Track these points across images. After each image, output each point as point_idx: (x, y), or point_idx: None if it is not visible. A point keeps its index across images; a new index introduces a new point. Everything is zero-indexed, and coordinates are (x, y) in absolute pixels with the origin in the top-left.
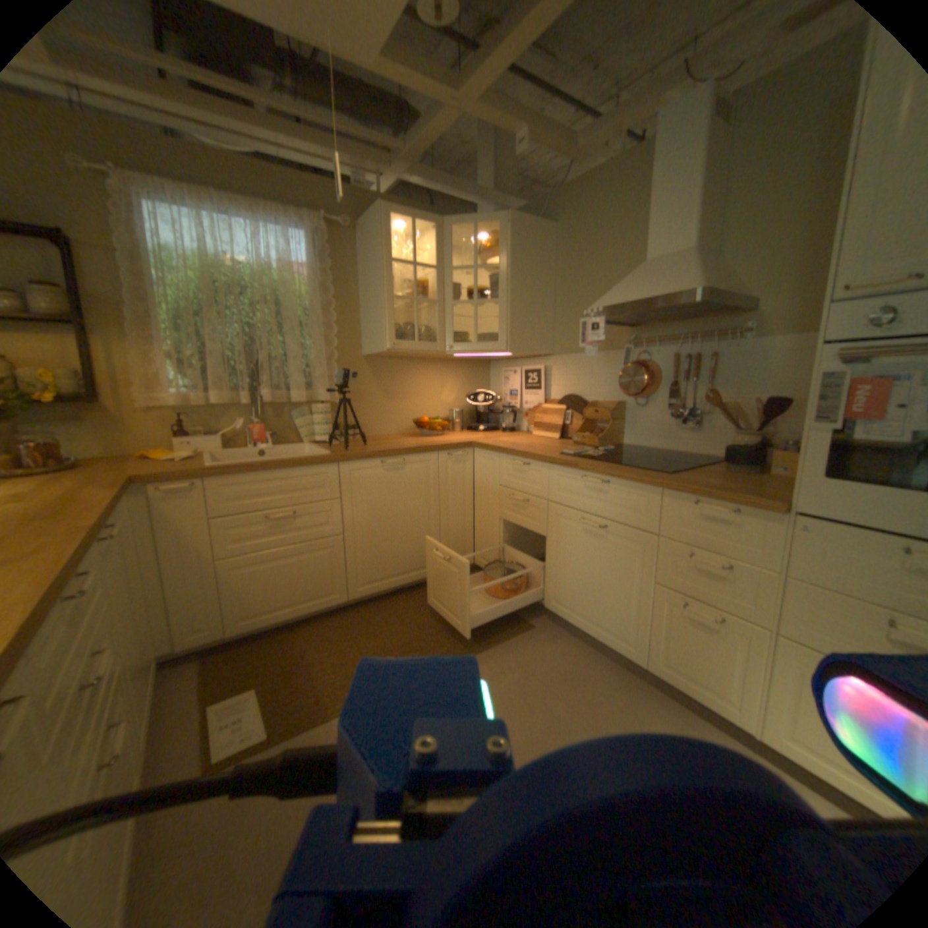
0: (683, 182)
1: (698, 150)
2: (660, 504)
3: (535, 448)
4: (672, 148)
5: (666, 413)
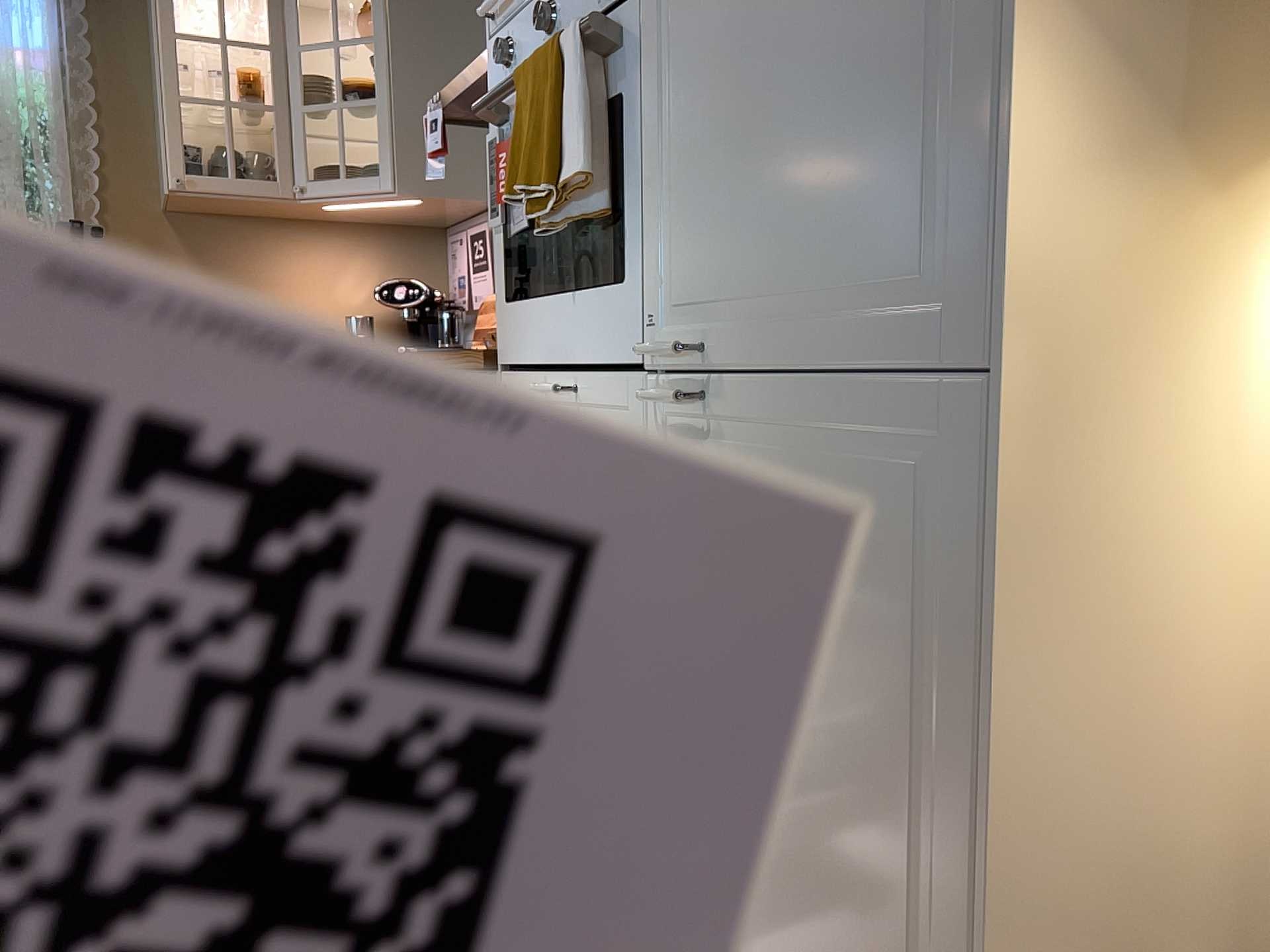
0: None
1: None
2: None
3: None
4: None
5: None
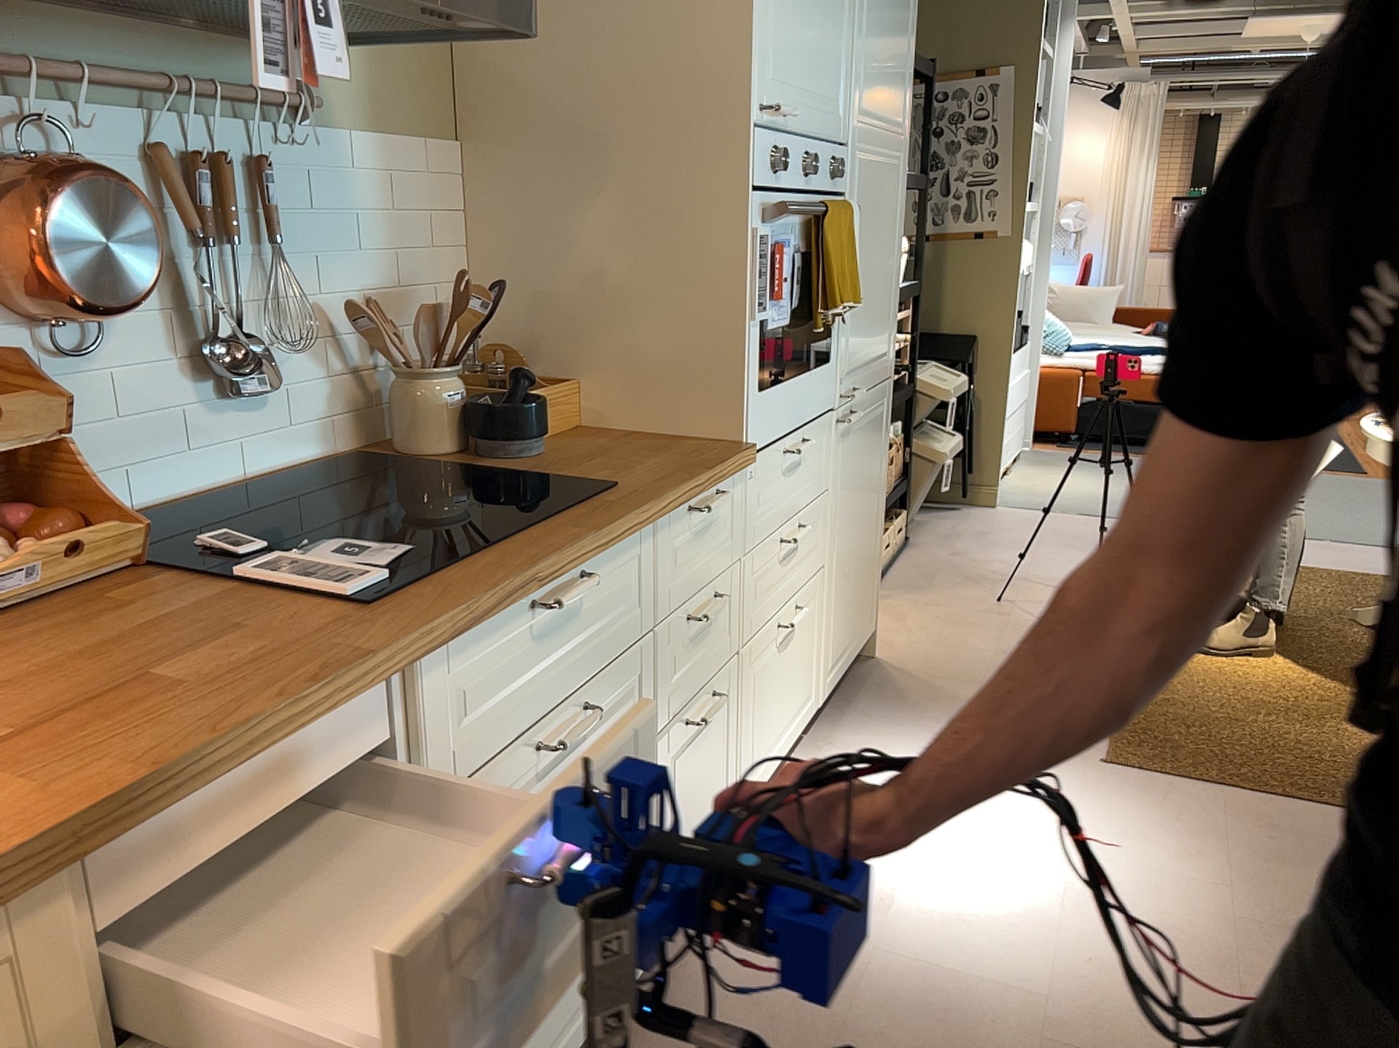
0: None
1: None
2: (654, 554)
3: (192, 670)
4: None
5: (173, 371)
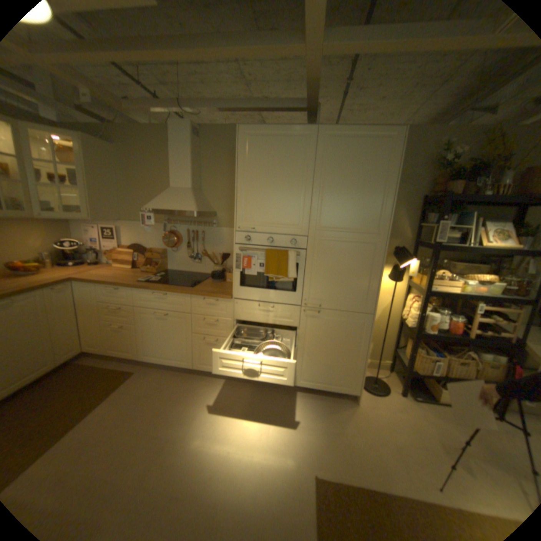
0: (183, 159)
1: (187, 148)
2: (190, 301)
3: (121, 279)
4: (176, 142)
5: (187, 256)
